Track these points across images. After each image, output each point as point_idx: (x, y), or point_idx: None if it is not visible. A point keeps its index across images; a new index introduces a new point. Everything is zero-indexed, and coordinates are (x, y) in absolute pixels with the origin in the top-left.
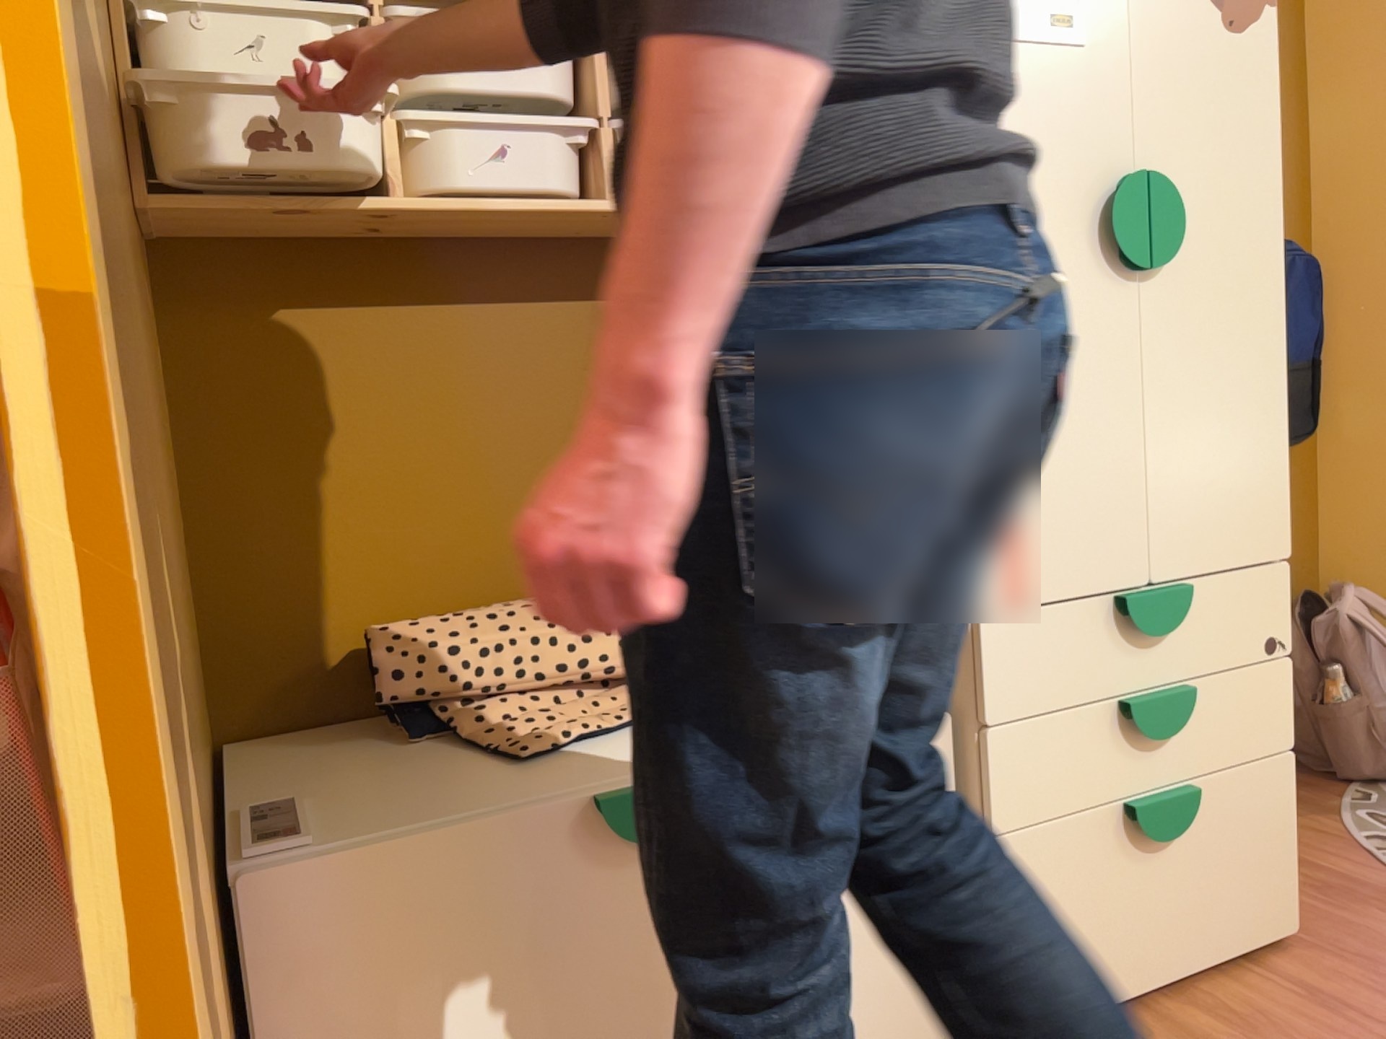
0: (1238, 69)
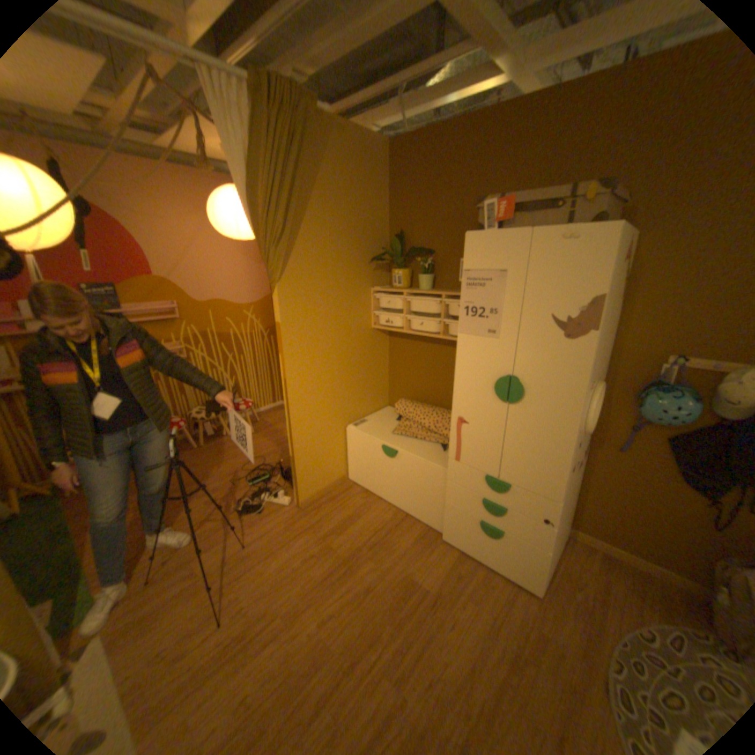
0: (567, 351)
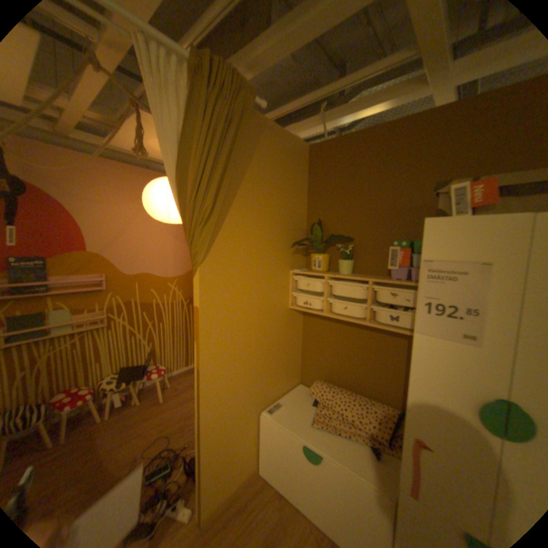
0: None
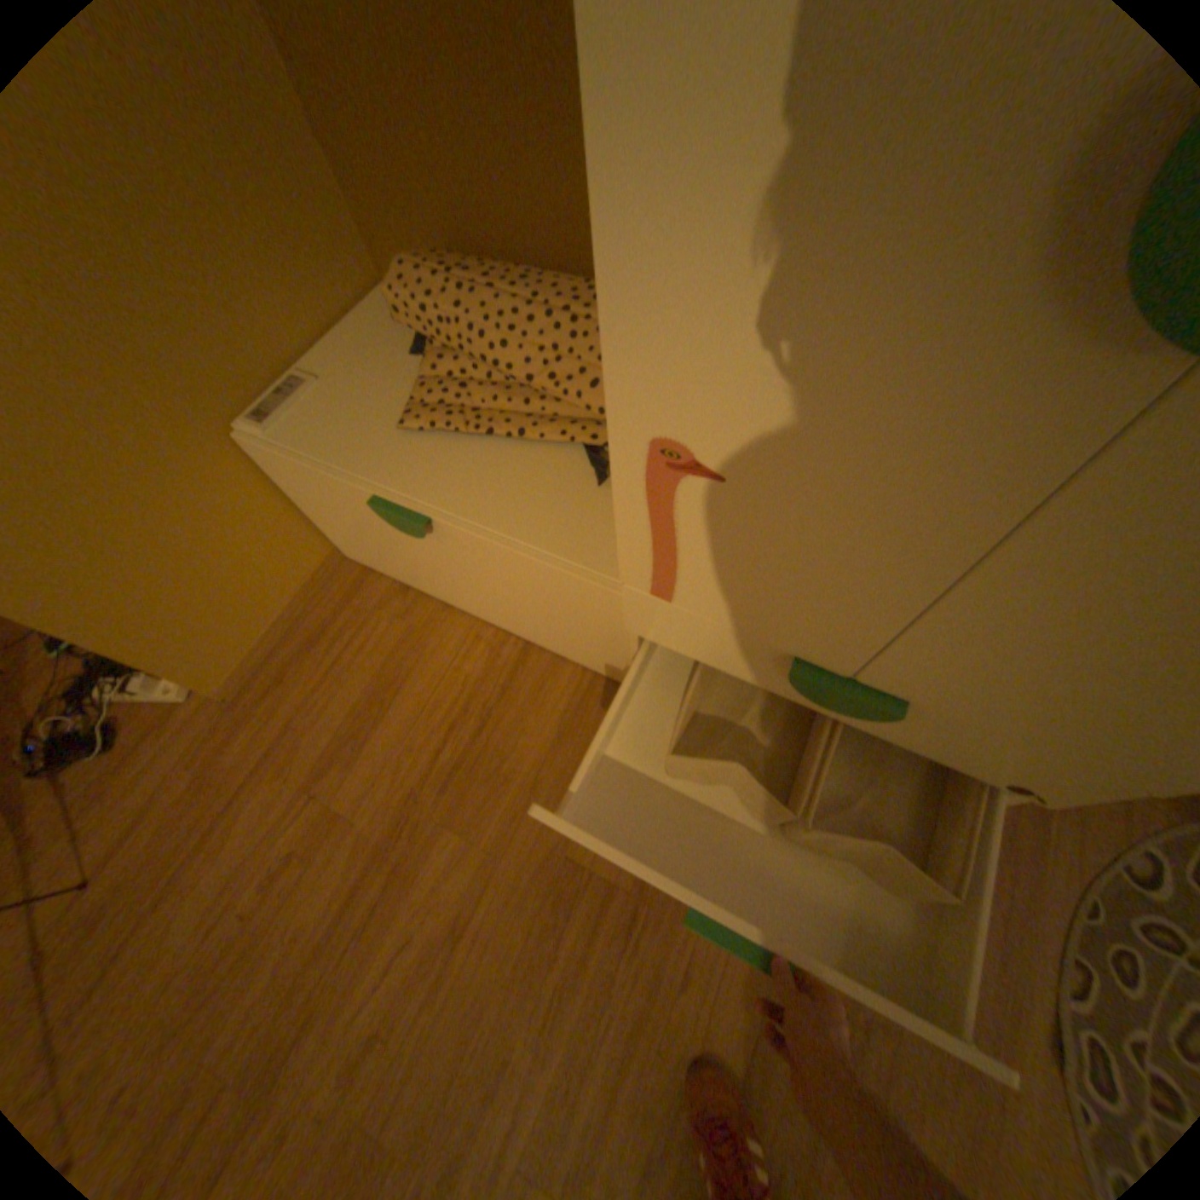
0: None
